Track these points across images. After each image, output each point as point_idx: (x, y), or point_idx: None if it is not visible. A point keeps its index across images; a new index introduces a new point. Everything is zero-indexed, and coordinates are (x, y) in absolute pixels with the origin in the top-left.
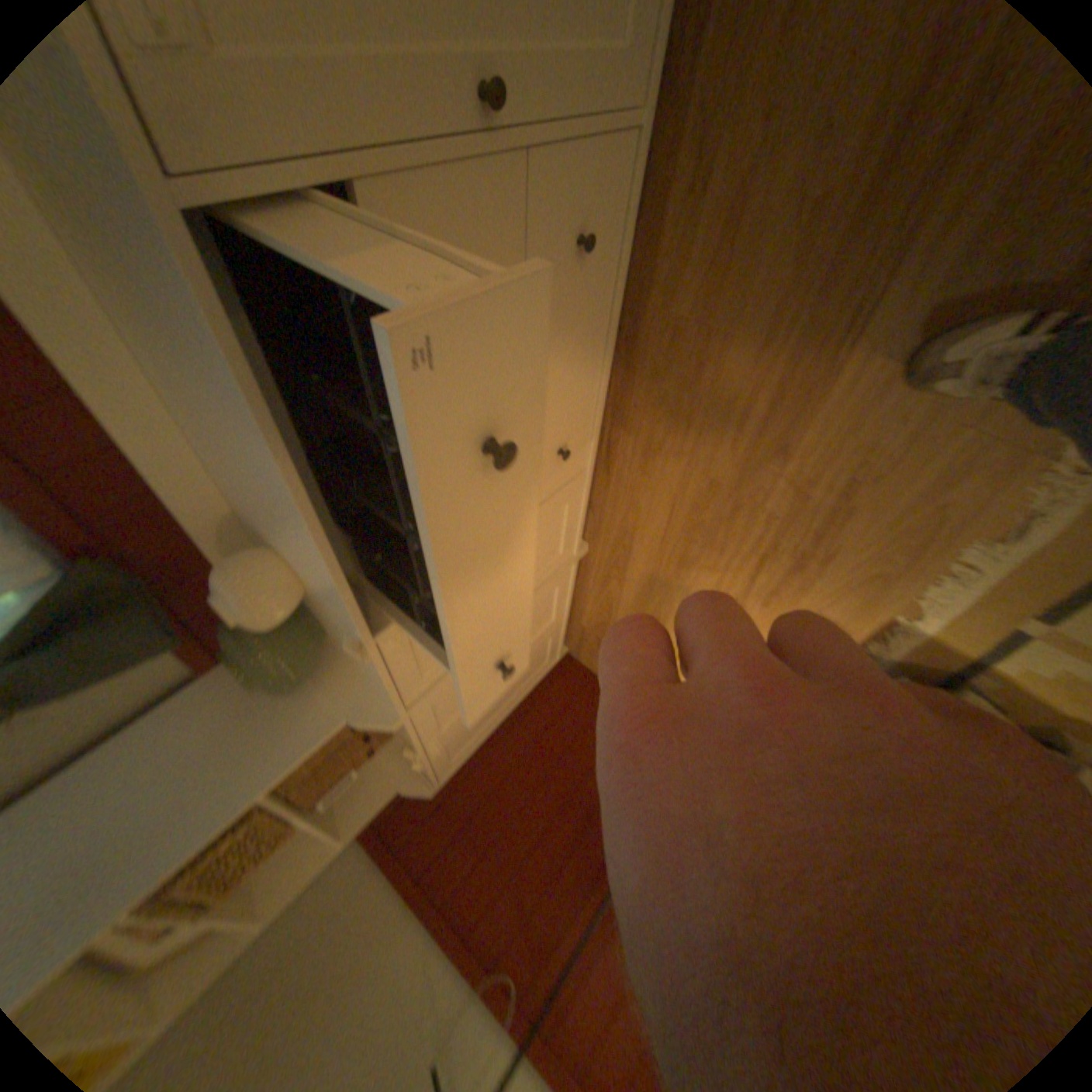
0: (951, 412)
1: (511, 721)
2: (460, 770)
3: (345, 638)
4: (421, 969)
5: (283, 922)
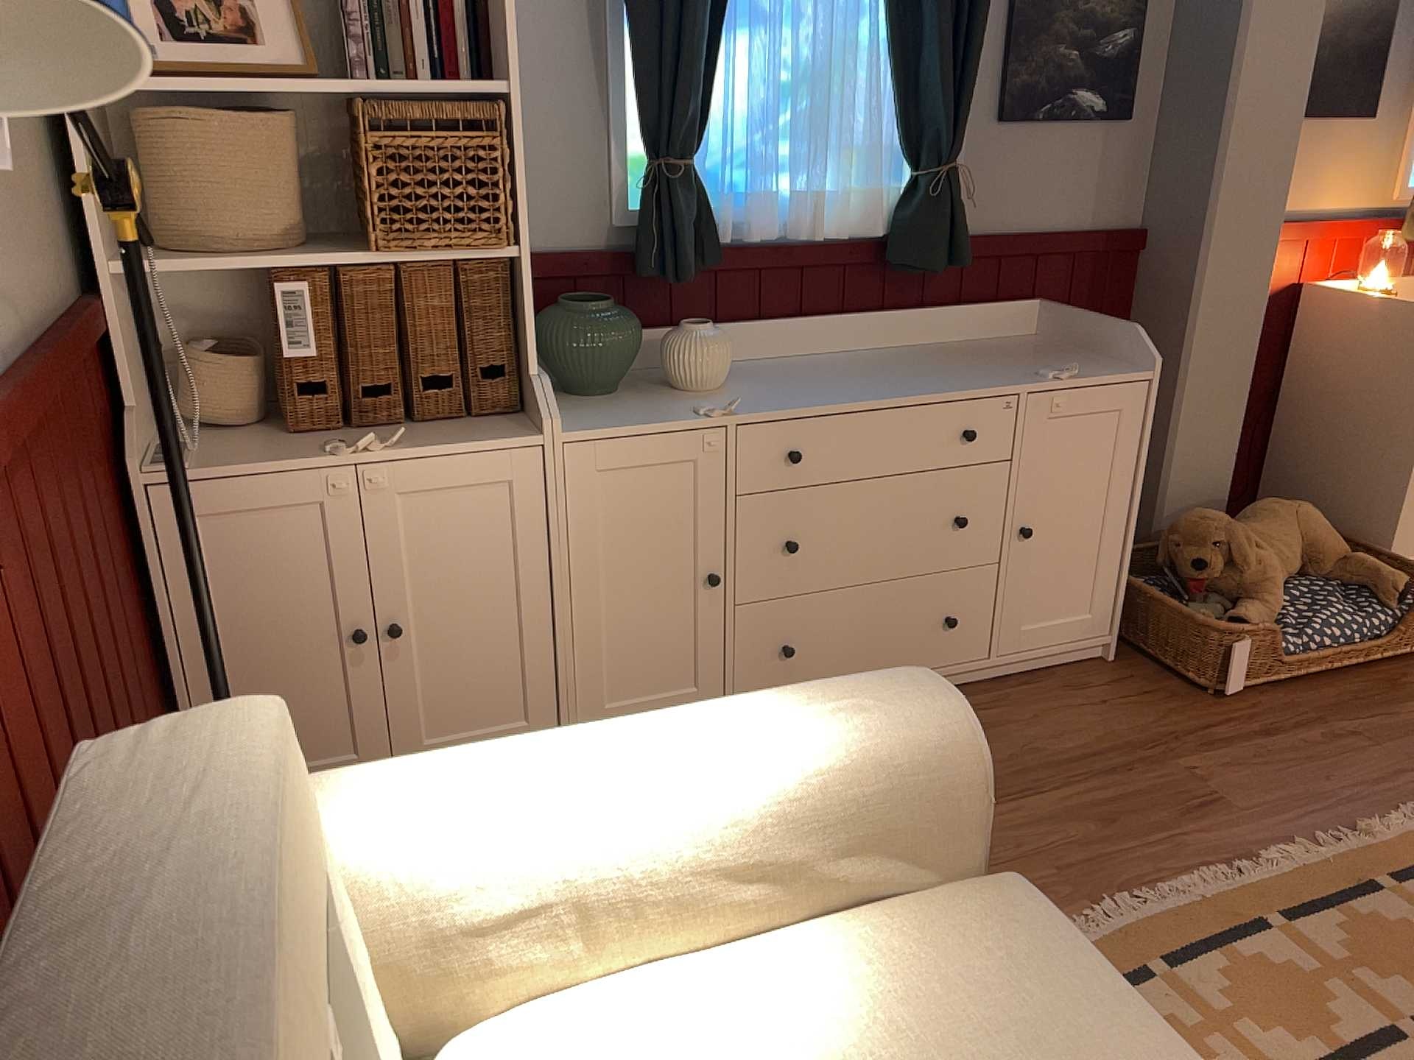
0: (1049, 864)
1: (153, 683)
2: (122, 545)
3: (718, 404)
4: (1, 300)
5: (34, 122)
